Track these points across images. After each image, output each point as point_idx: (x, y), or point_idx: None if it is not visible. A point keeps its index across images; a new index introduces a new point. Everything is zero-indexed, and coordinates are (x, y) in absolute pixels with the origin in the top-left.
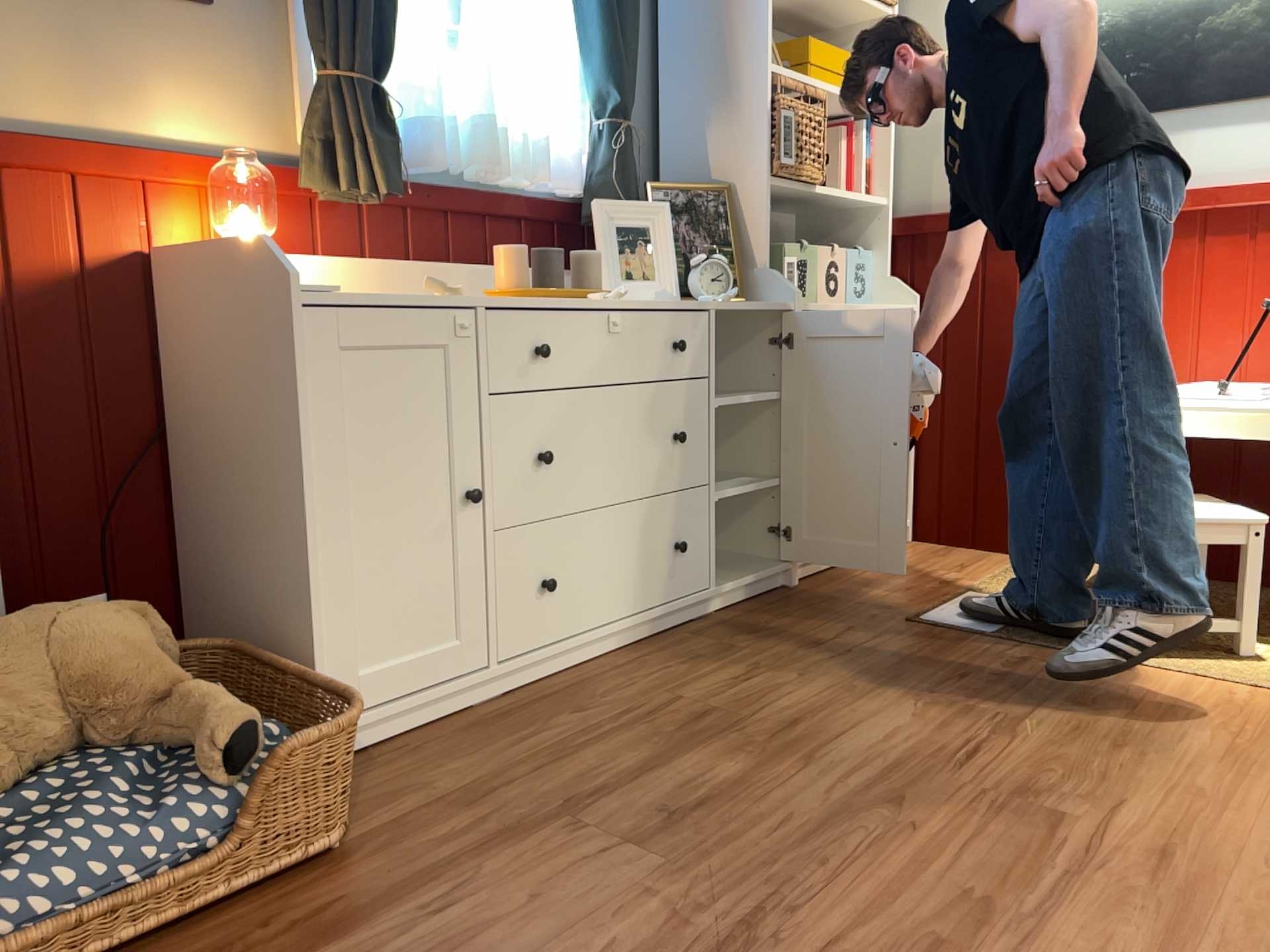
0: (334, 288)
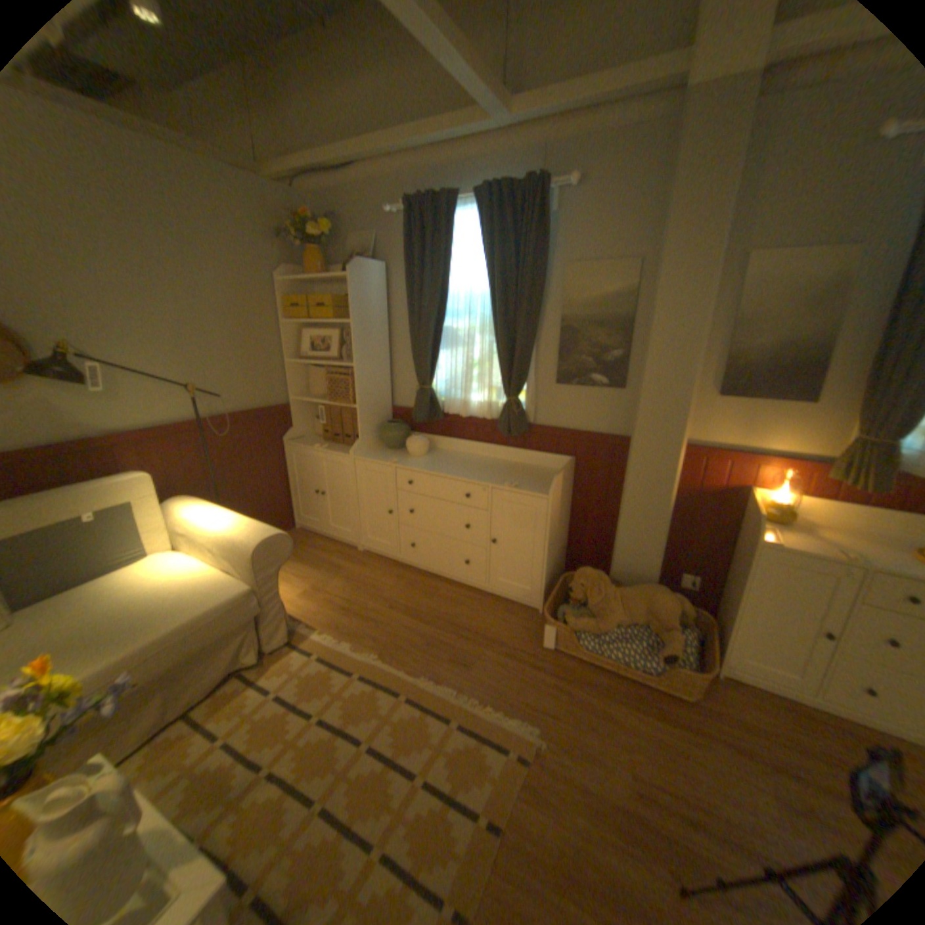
0: (784, 543)
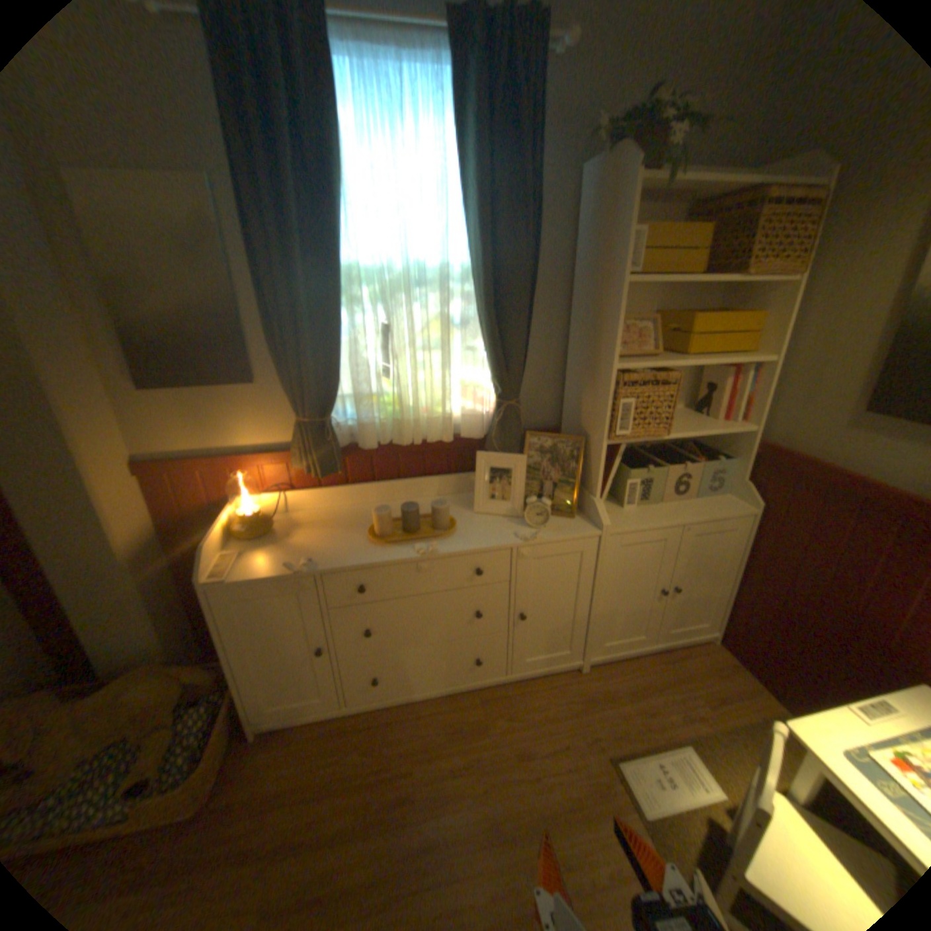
0: (225, 580)
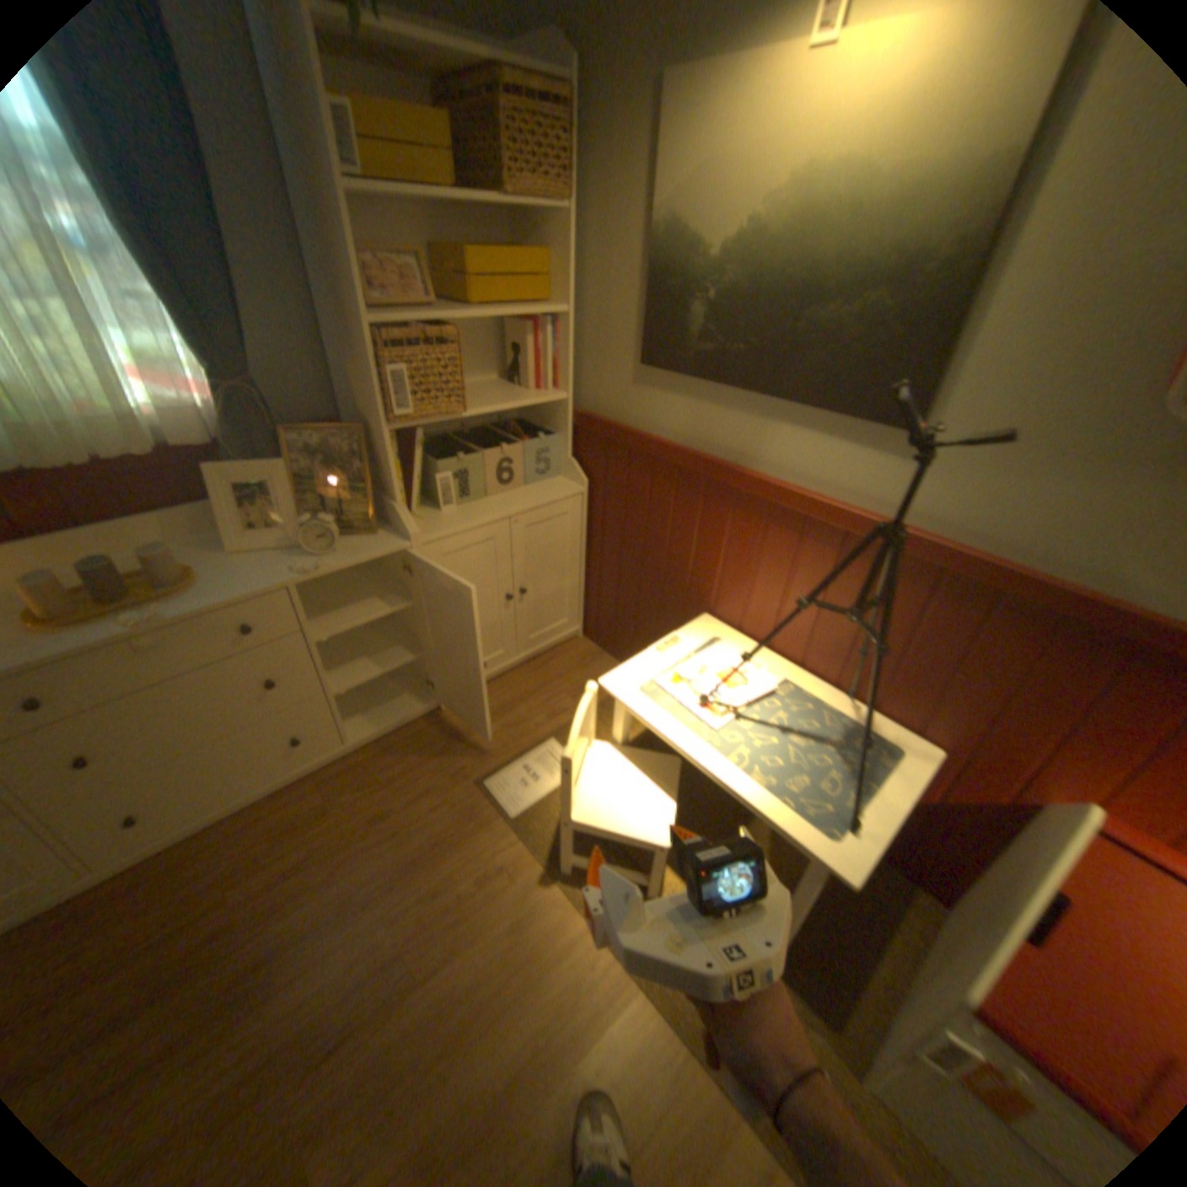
0: None
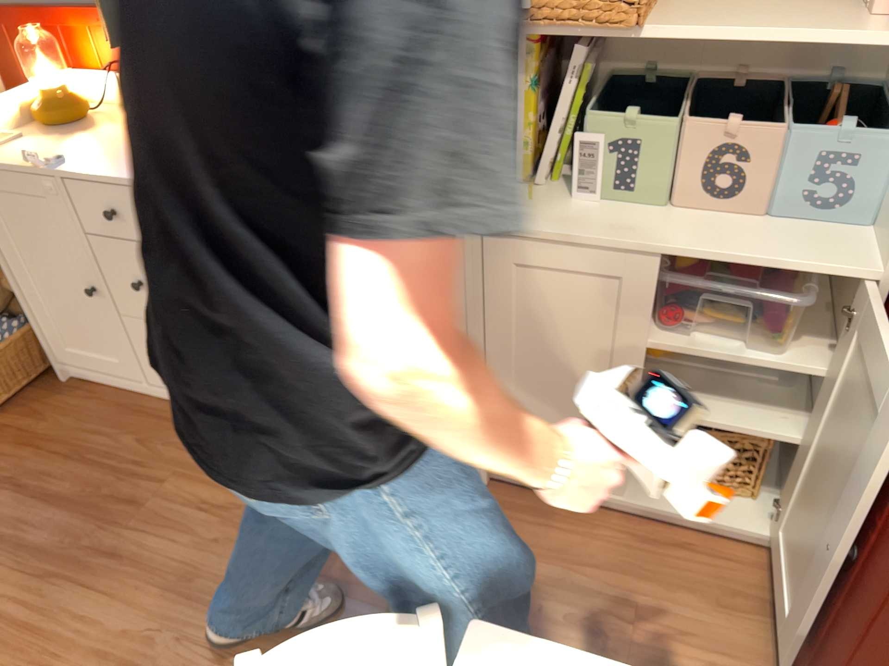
0: None
